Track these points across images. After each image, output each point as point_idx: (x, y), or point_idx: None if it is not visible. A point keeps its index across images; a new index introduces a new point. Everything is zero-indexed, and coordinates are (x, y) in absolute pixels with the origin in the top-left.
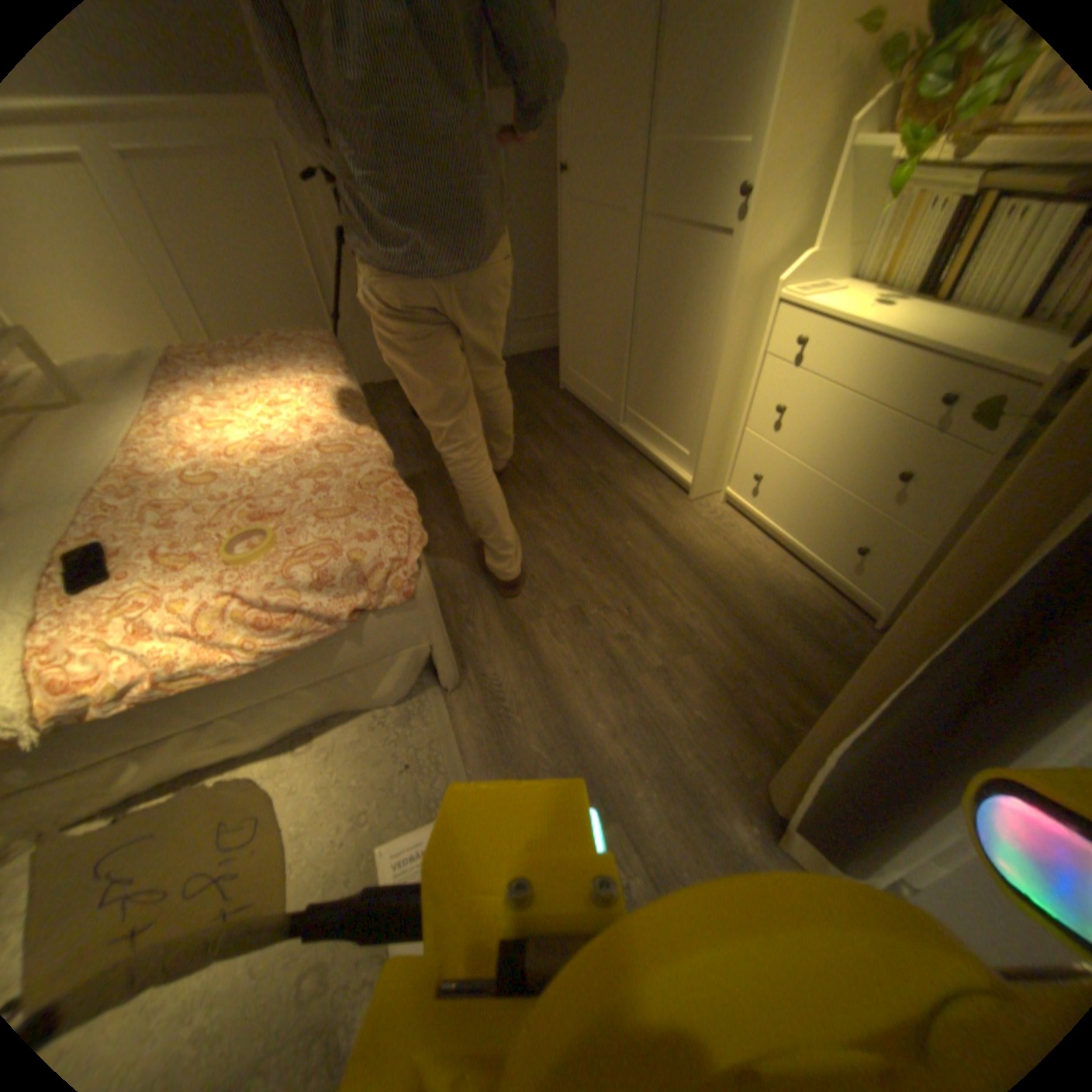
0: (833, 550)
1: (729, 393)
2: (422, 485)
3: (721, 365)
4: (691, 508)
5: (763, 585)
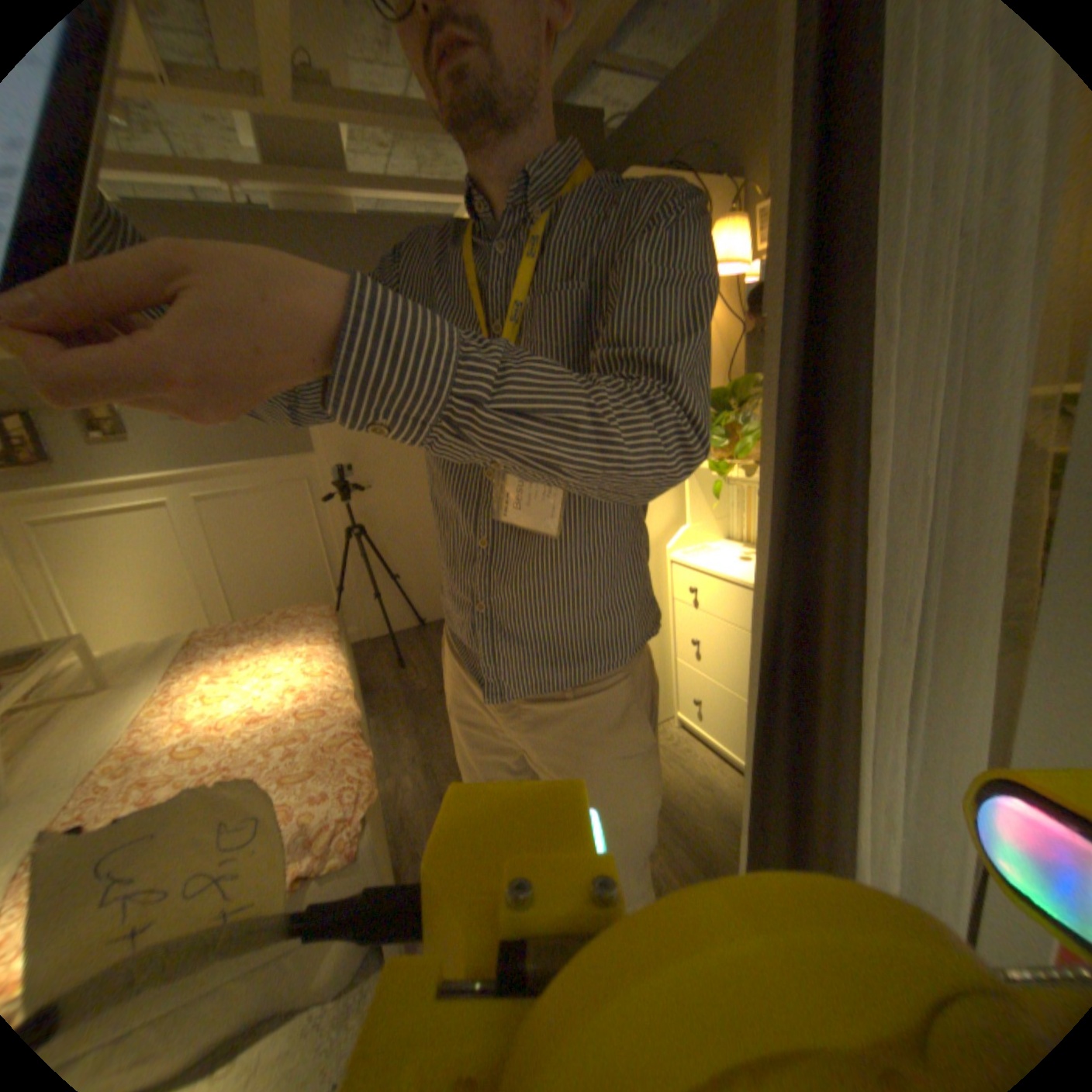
0: None
1: None
2: (399, 734)
3: None
4: None
5: (720, 815)
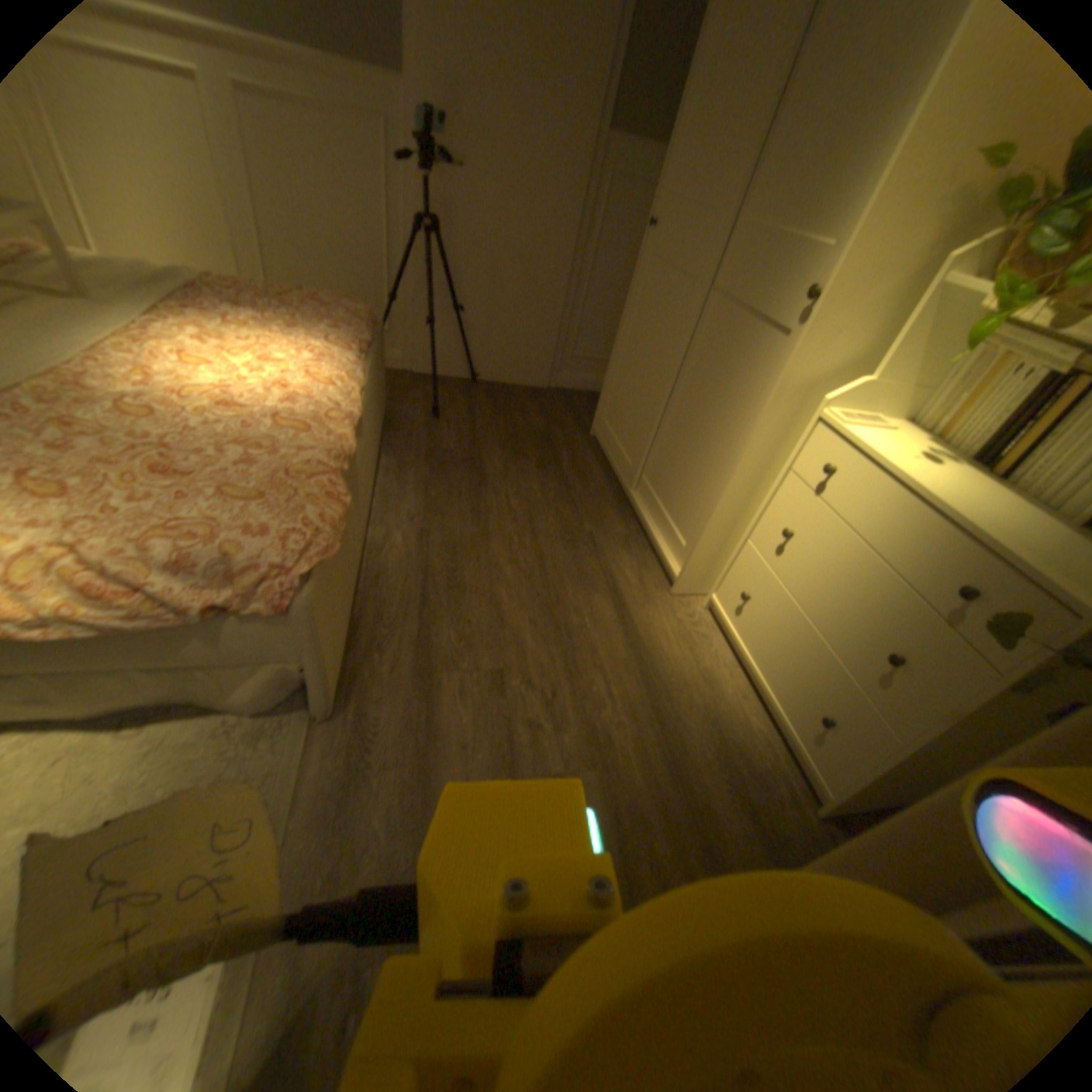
0: (797, 706)
1: (740, 496)
2: (406, 485)
3: (739, 465)
4: (668, 602)
5: (710, 716)
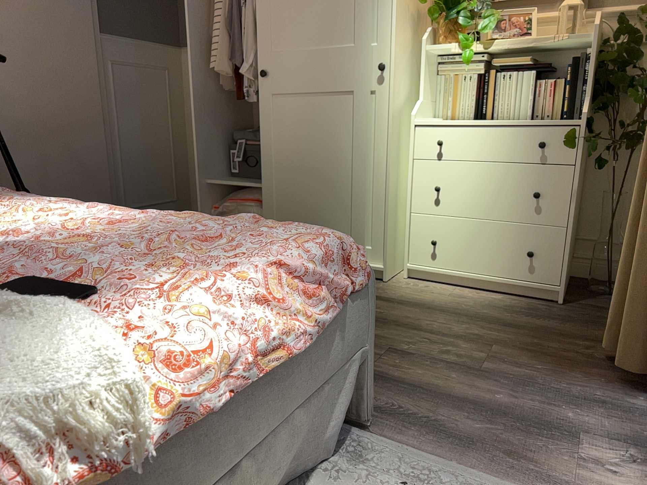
0: (508, 268)
1: (394, 192)
2: None
3: (389, 171)
4: (391, 286)
5: (483, 307)
